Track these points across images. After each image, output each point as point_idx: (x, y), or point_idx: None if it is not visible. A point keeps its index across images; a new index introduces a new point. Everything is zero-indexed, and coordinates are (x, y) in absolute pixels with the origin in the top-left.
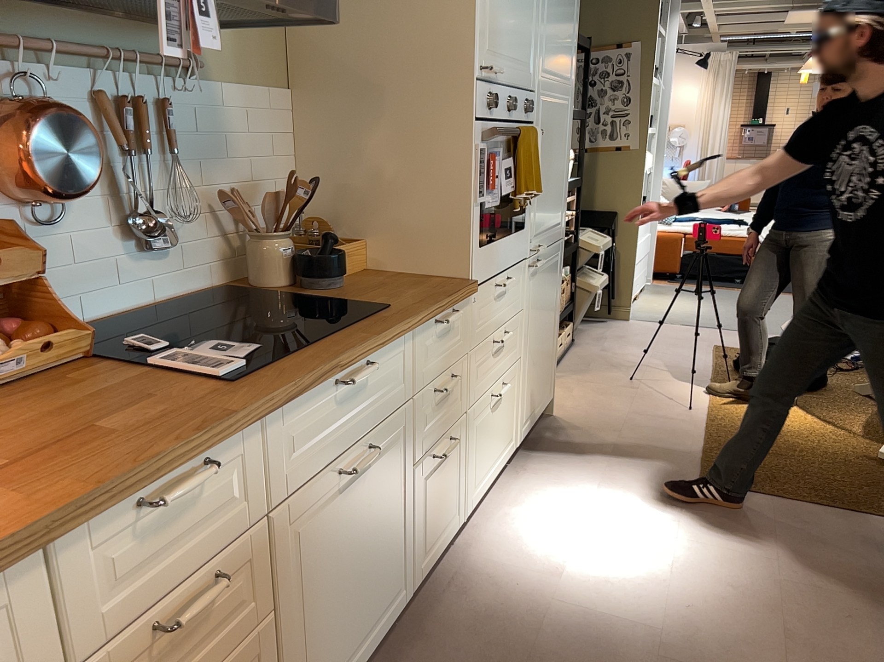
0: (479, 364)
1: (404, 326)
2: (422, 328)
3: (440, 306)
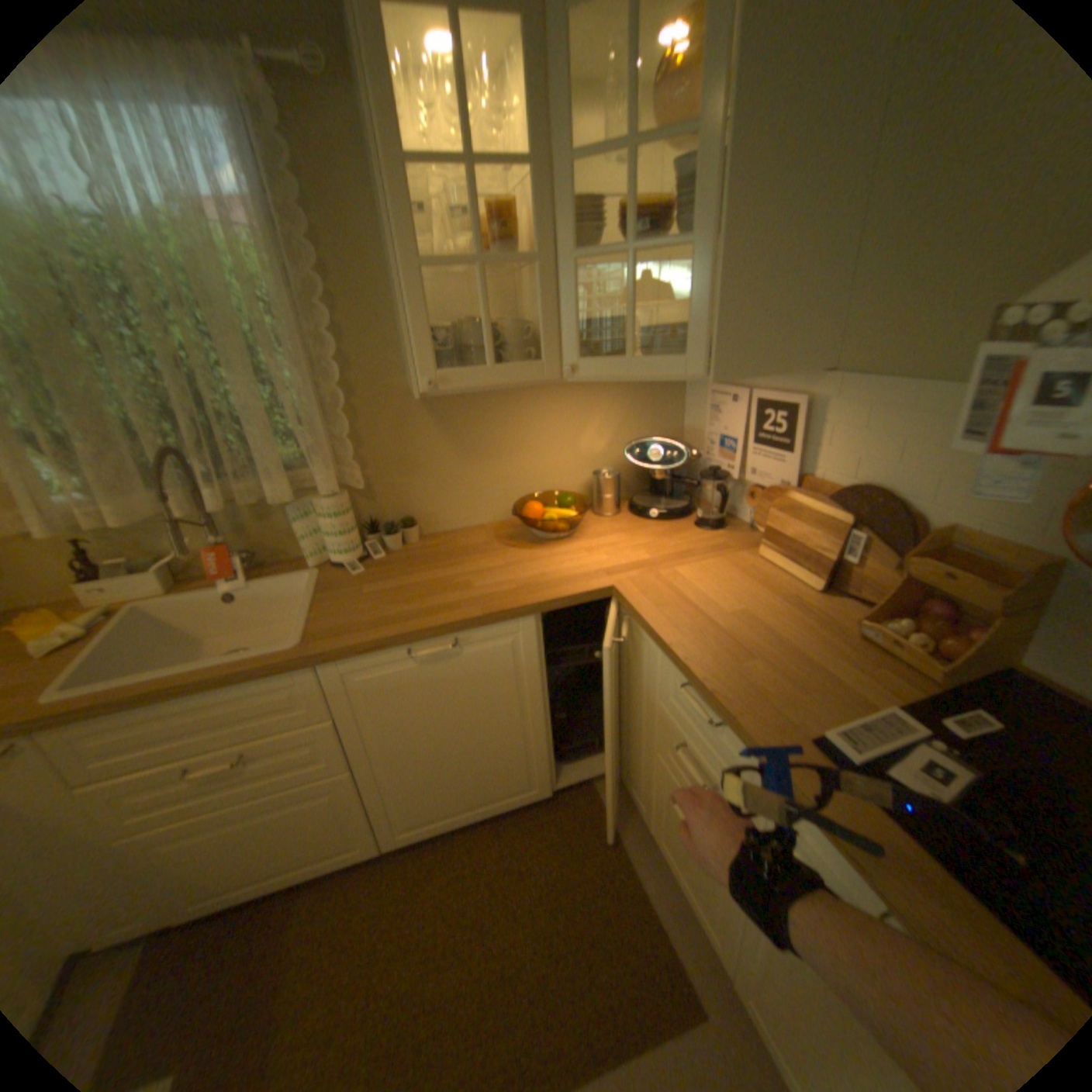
0: None
1: None
2: None
3: None
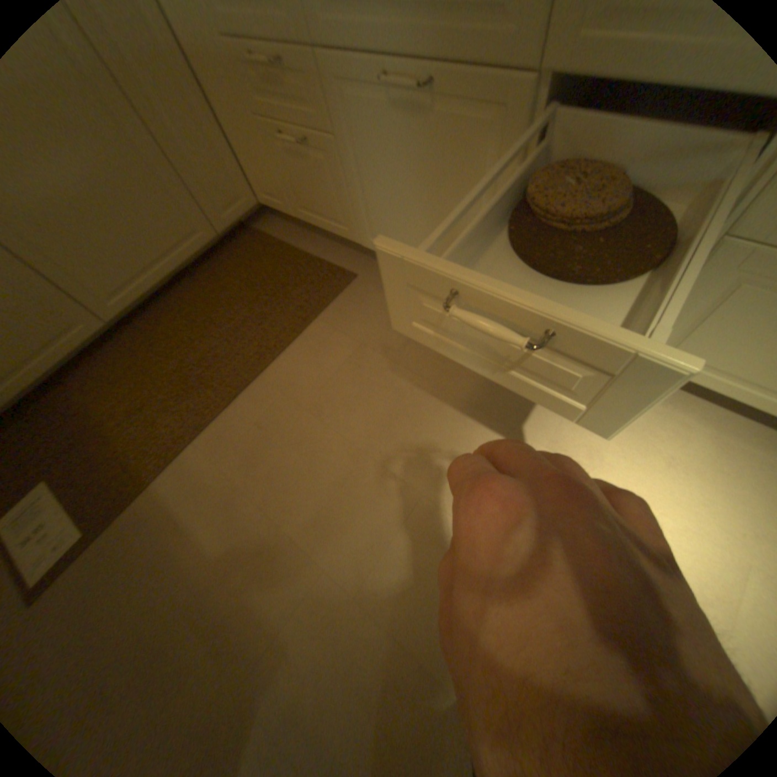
0: None
1: None
2: None
3: None
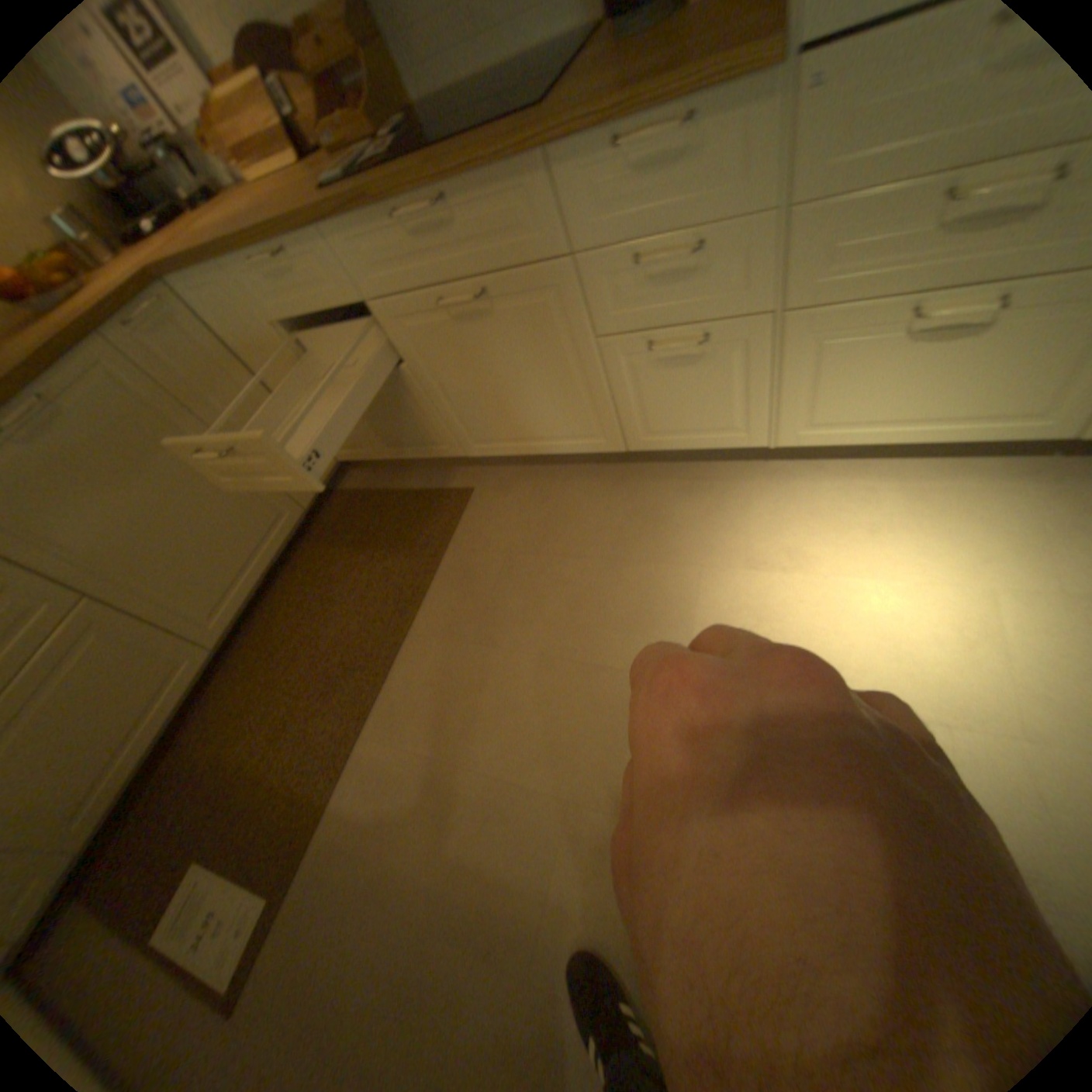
0: (851, 236)
1: (487, 148)
2: (572, 150)
3: (592, 111)
